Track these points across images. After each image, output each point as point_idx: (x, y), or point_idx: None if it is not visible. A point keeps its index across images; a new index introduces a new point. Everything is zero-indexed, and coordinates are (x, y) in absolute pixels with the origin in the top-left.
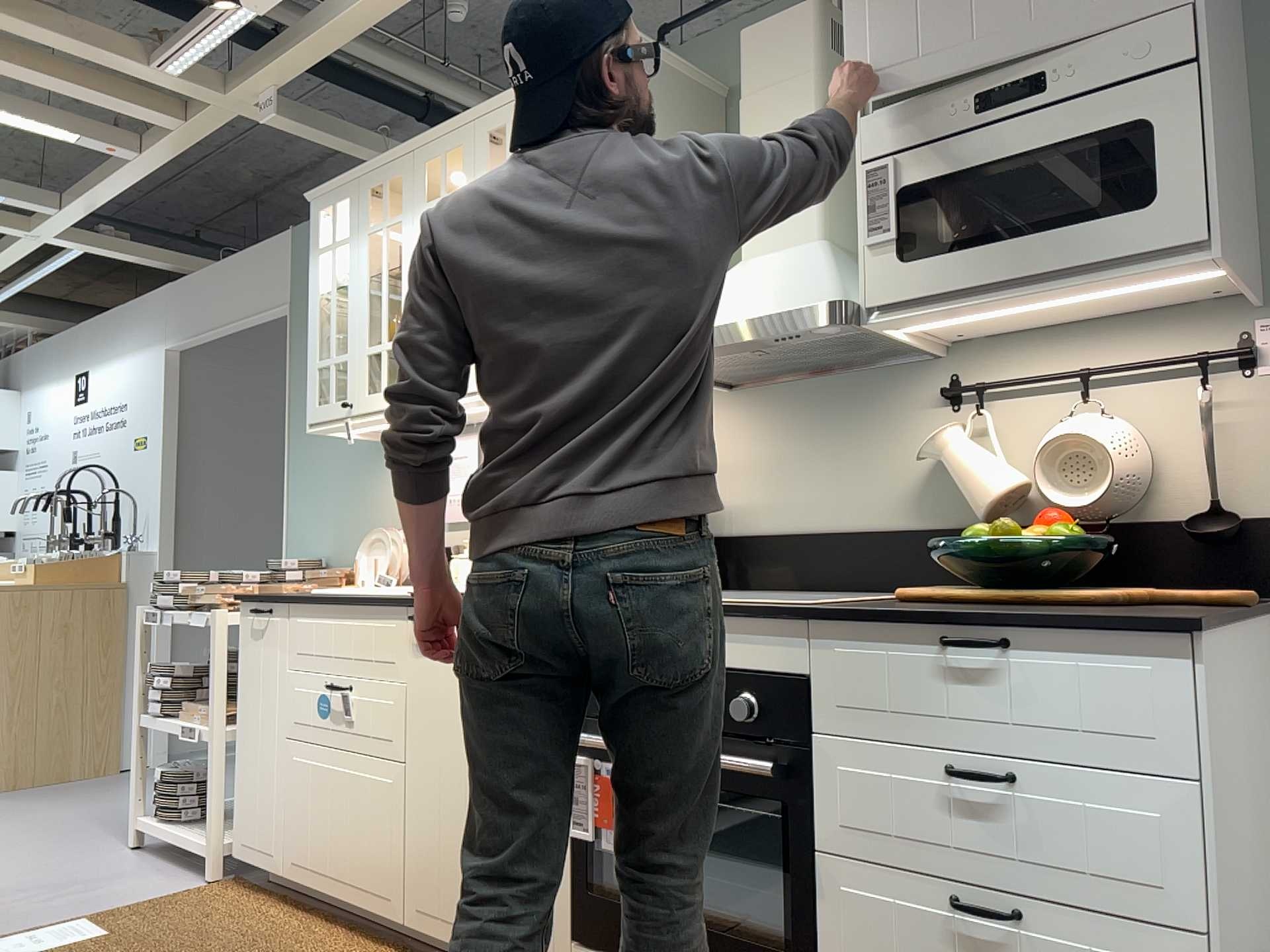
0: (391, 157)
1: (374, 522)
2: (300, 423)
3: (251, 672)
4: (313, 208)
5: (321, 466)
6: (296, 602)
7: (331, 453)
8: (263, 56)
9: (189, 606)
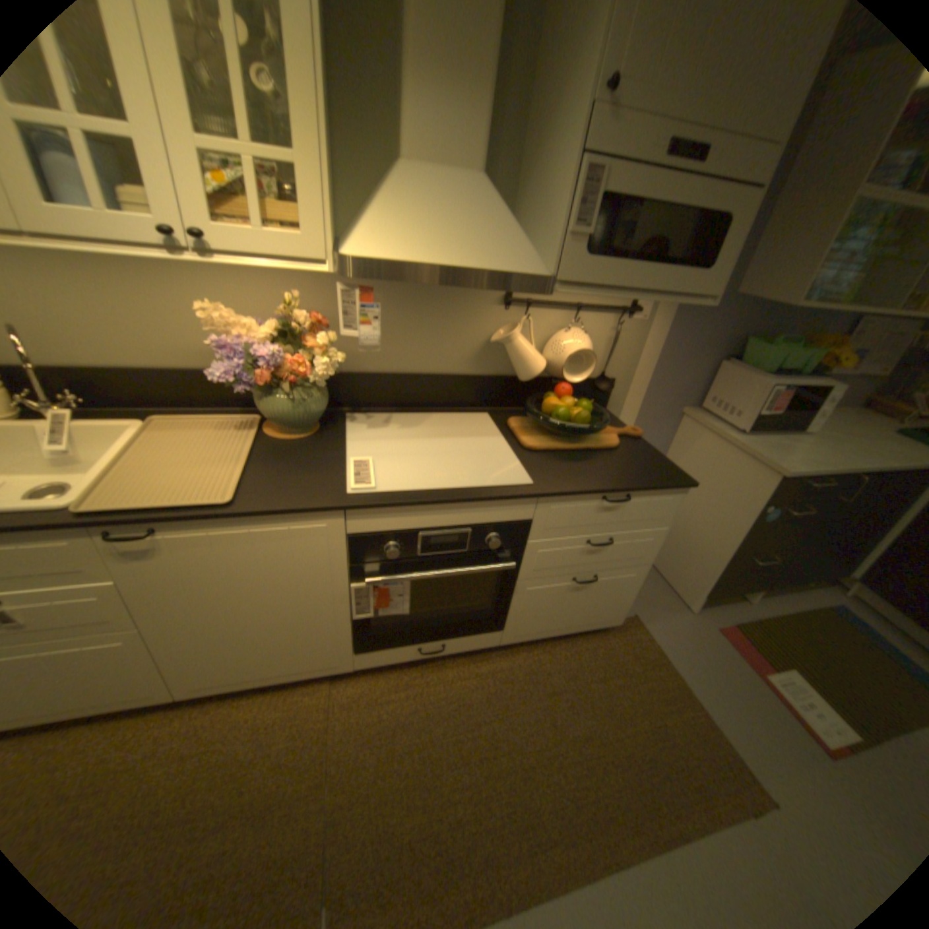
0: None
1: None
2: None
3: None
4: None
5: None
6: None
7: None
8: None
9: None
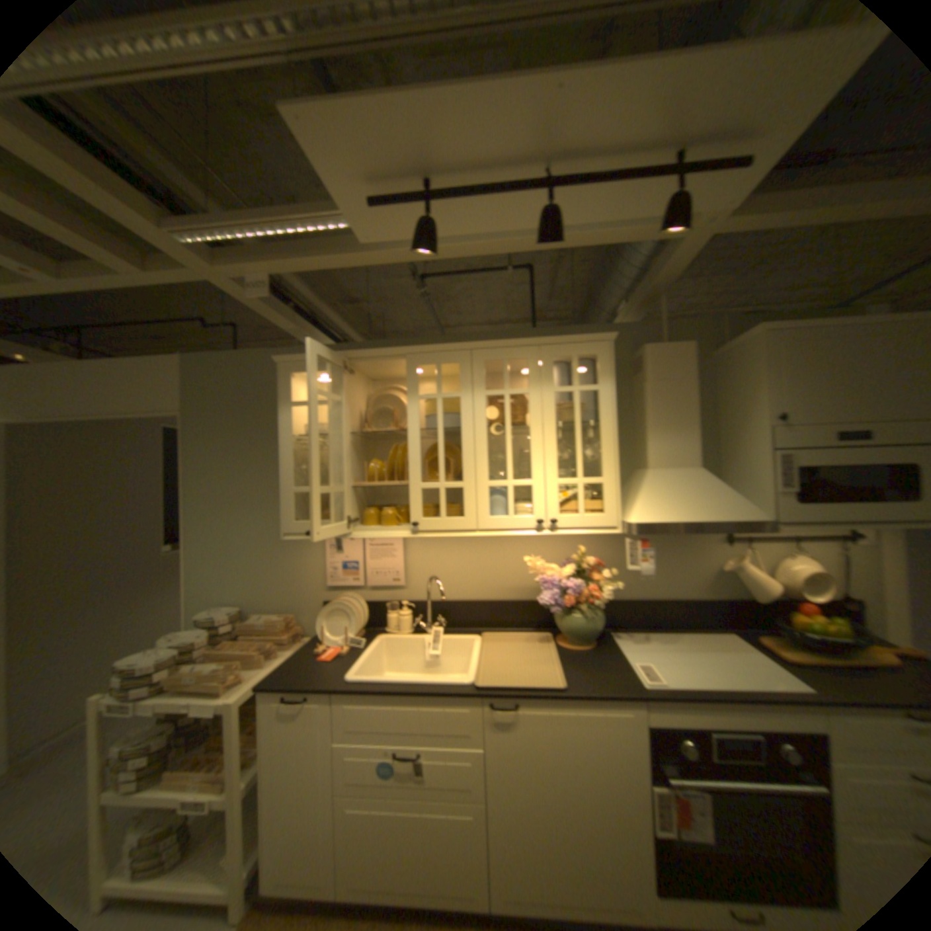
0: (382, 352)
1: (294, 583)
2: (200, 505)
3: (281, 750)
4: (281, 367)
5: (229, 539)
6: (347, 696)
7: (240, 530)
8: (268, 246)
9: (156, 690)
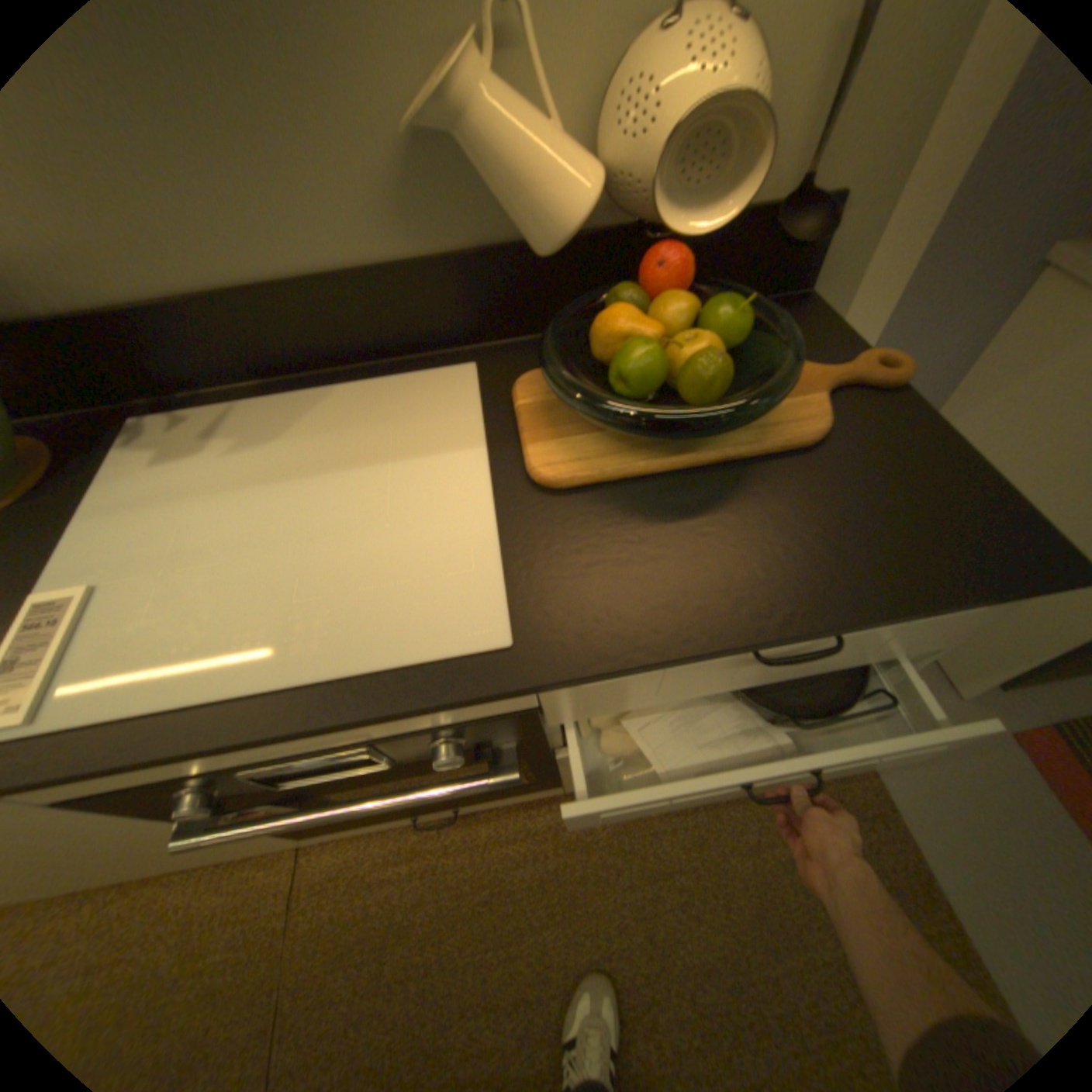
0: None
1: None
2: None
3: None
4: None
5: None
6: None
7: None
8: None
9: None
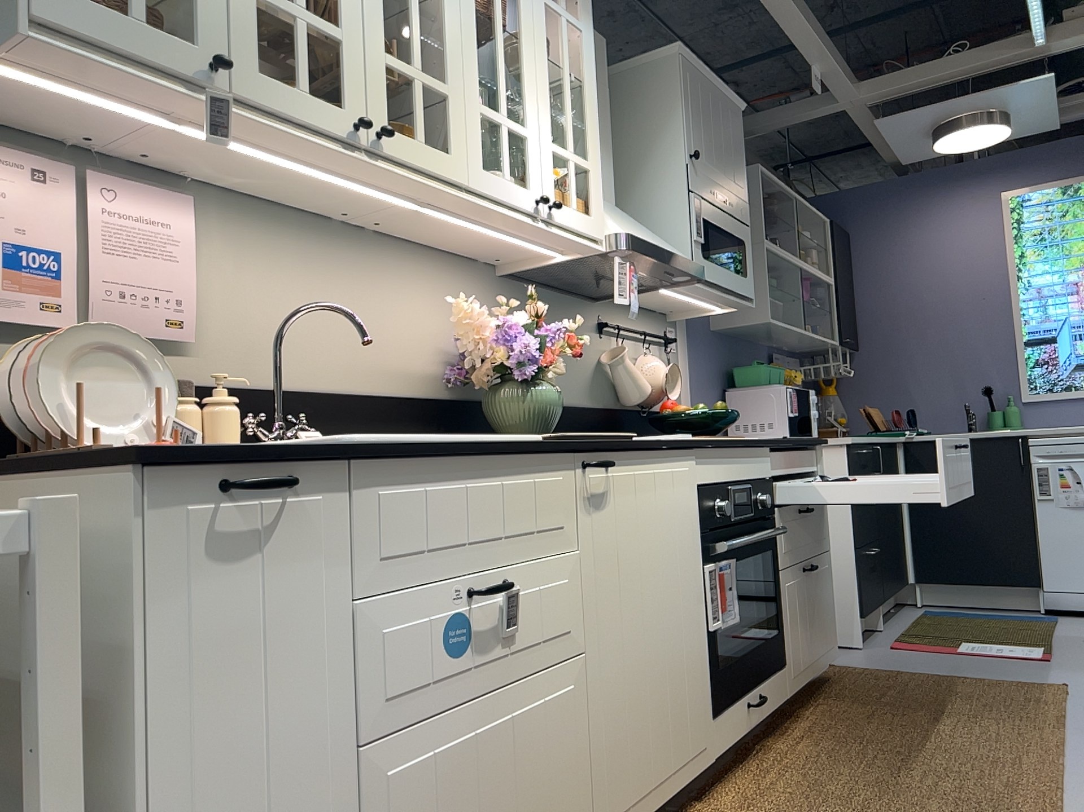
0: None
1: None
2: None
3: (210, 652)
4: None
5: None
6: (385, 455)
7: None
8: None
9: None
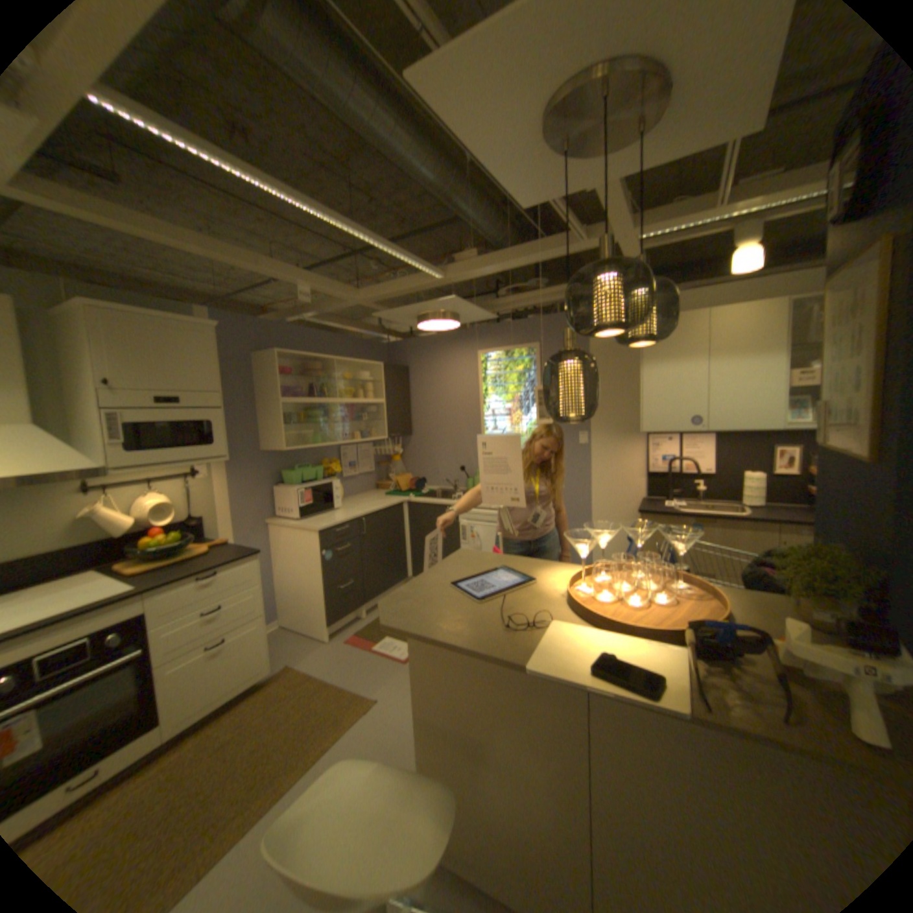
0: None
1: None
2: None
3: None
4: None
5: None
6: None
7: None
8: None
9: None
